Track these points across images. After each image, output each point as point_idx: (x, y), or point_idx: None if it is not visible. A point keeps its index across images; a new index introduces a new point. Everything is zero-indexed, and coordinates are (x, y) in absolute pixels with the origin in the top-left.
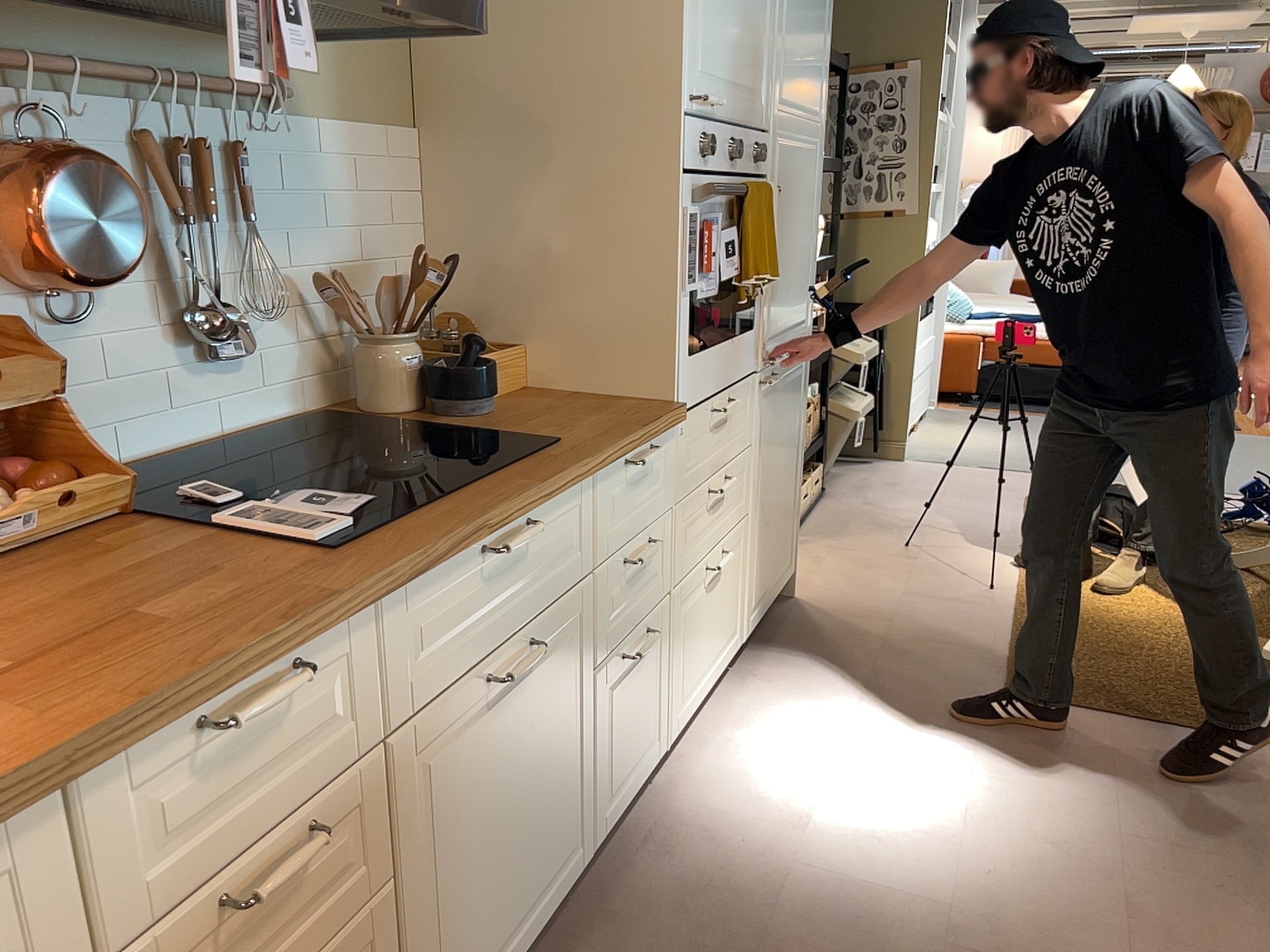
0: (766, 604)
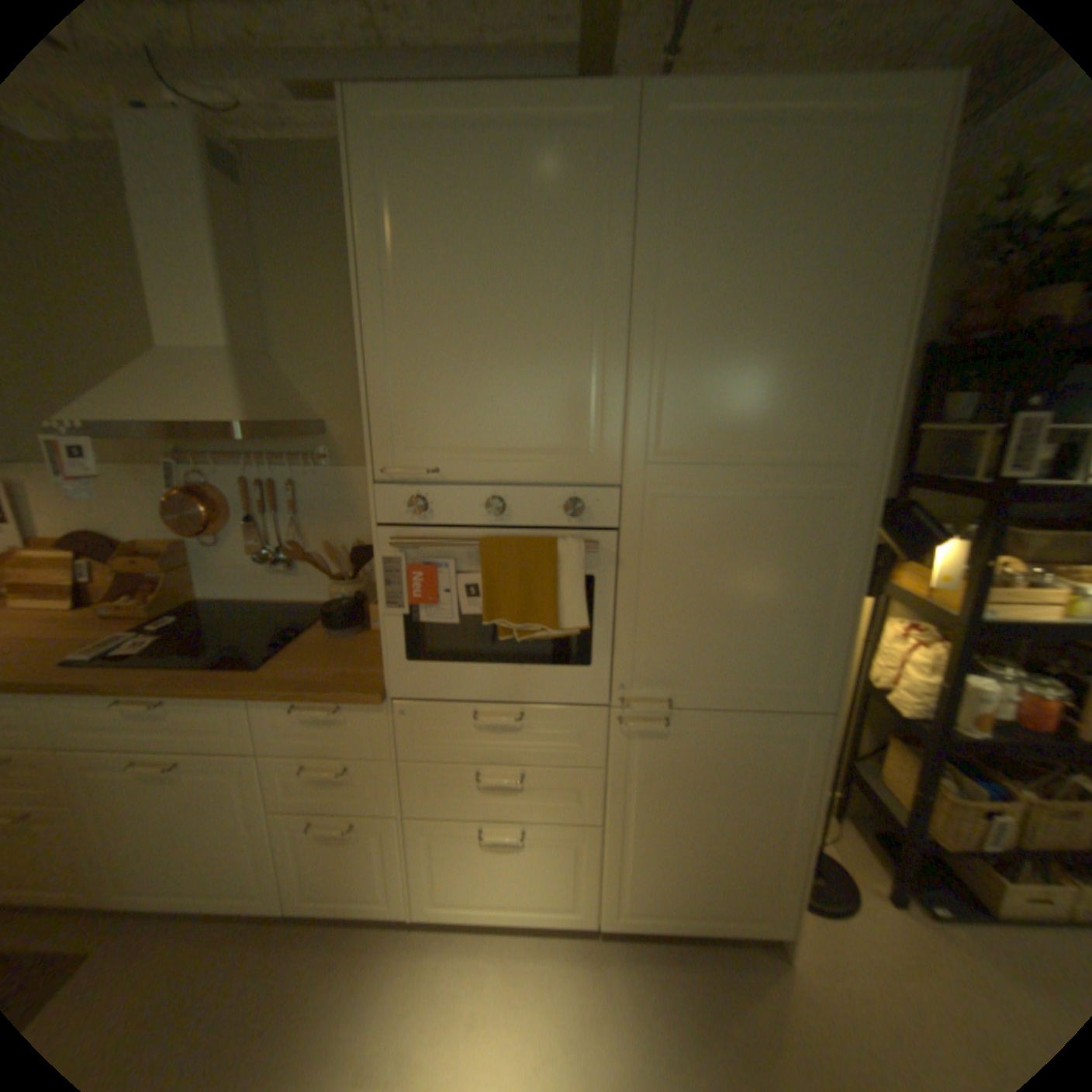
0: (672, 929)
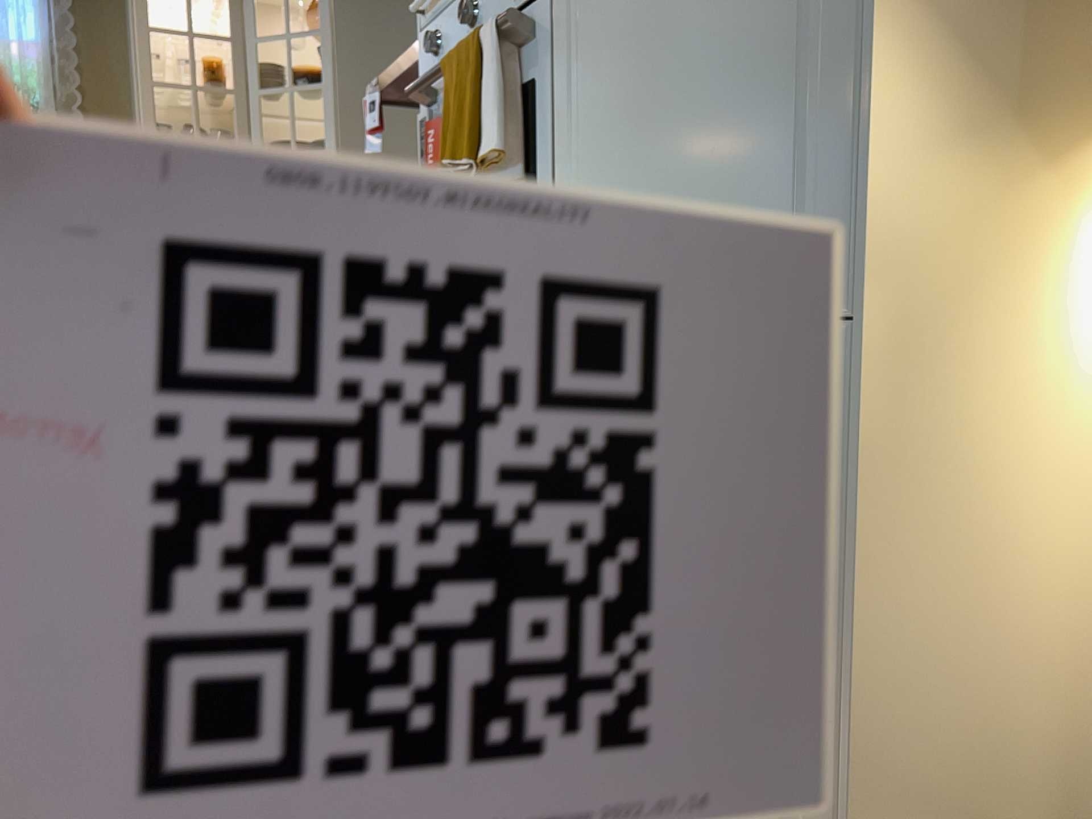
0: None
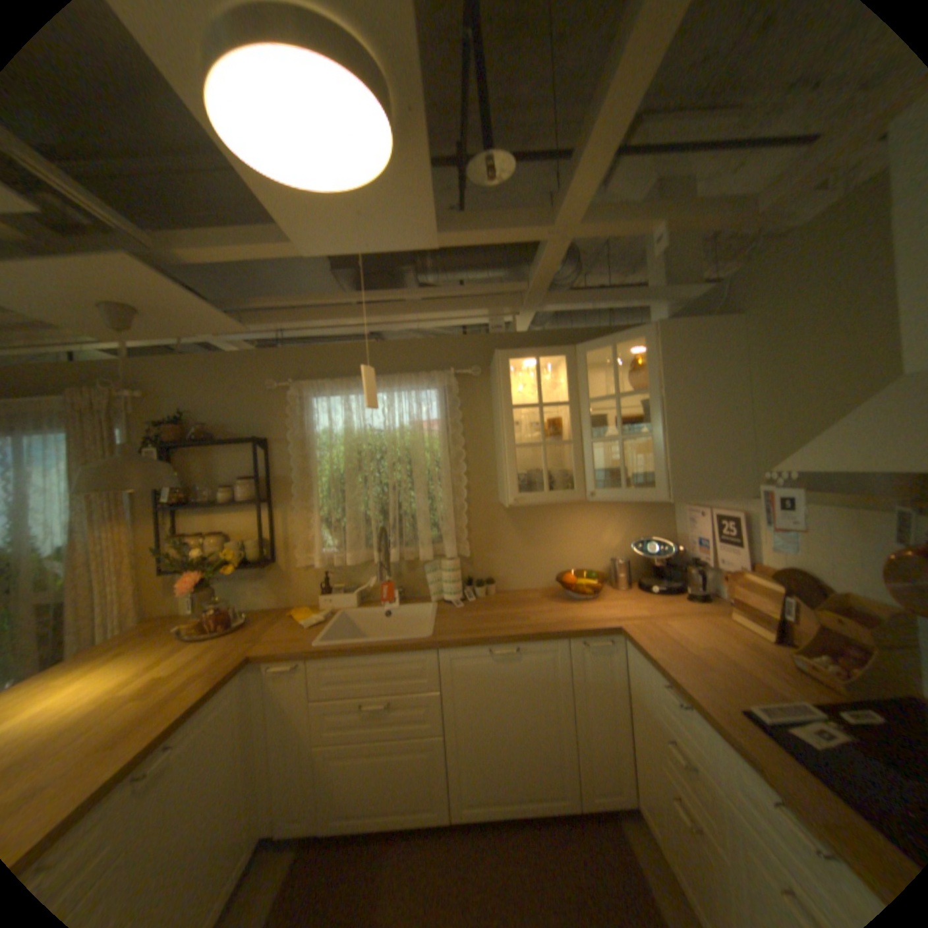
0: None
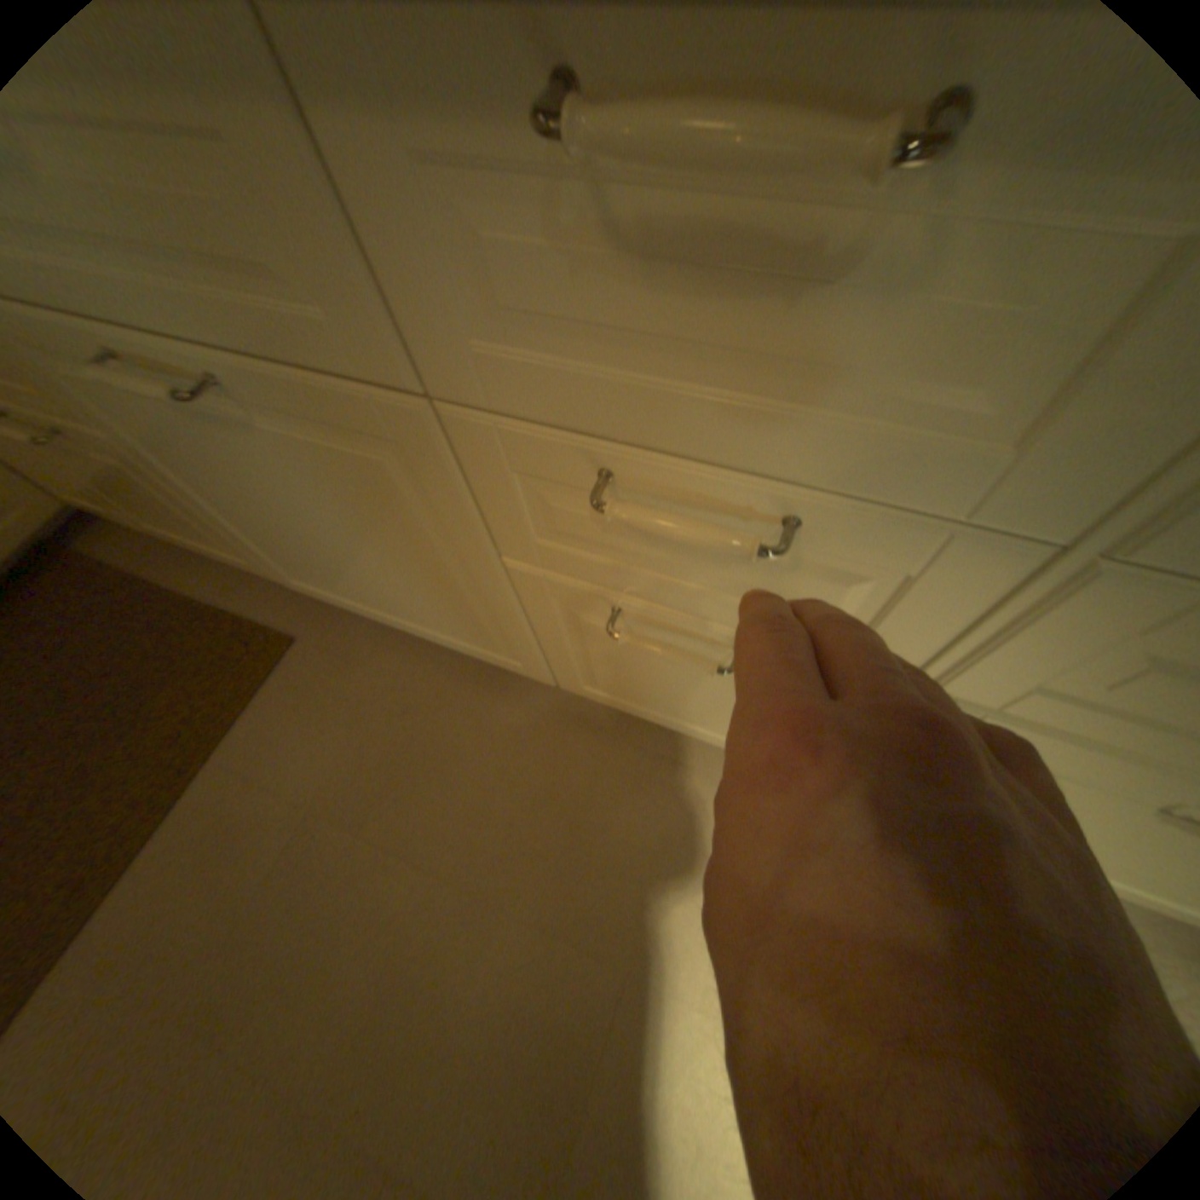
0: None
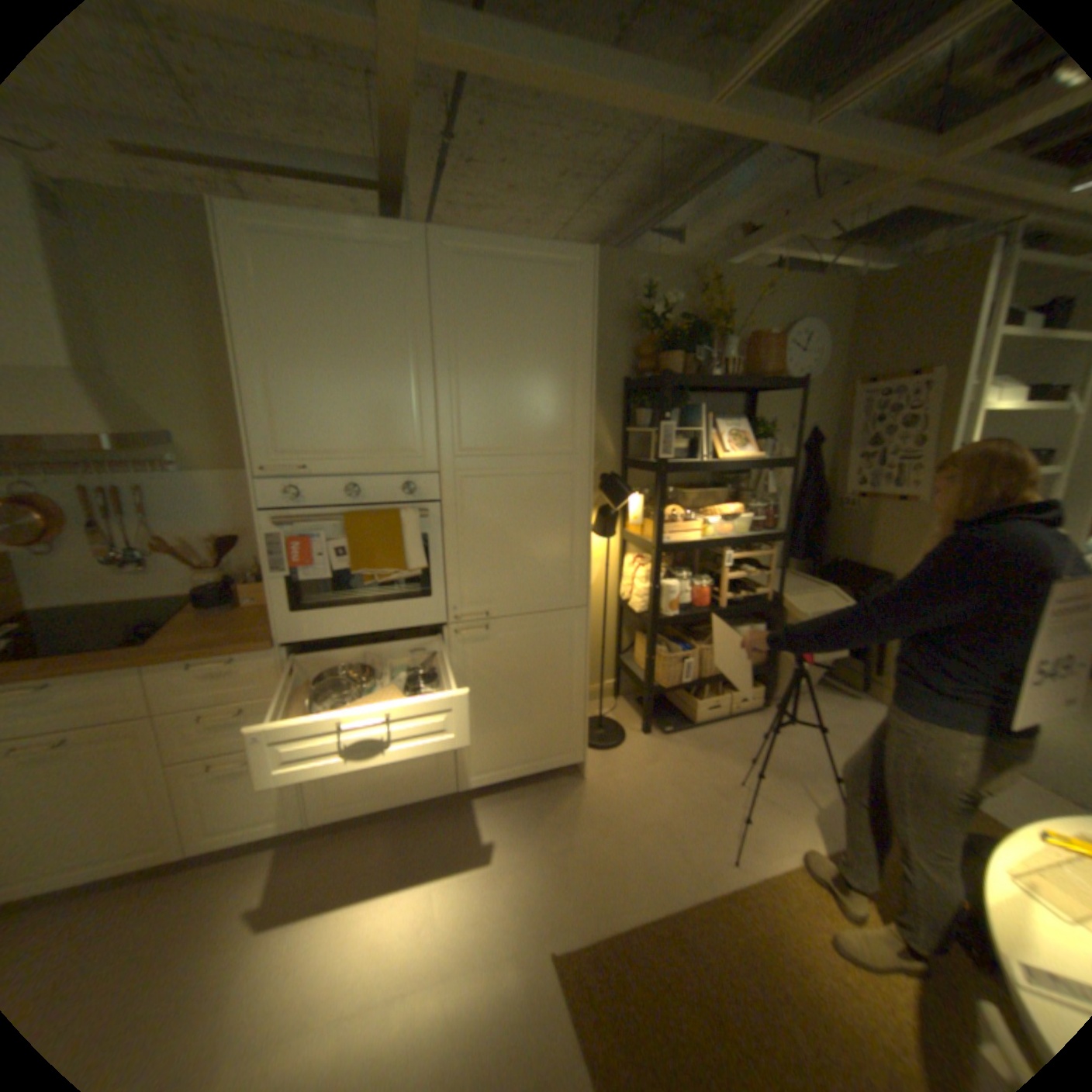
0: (507, 775)
